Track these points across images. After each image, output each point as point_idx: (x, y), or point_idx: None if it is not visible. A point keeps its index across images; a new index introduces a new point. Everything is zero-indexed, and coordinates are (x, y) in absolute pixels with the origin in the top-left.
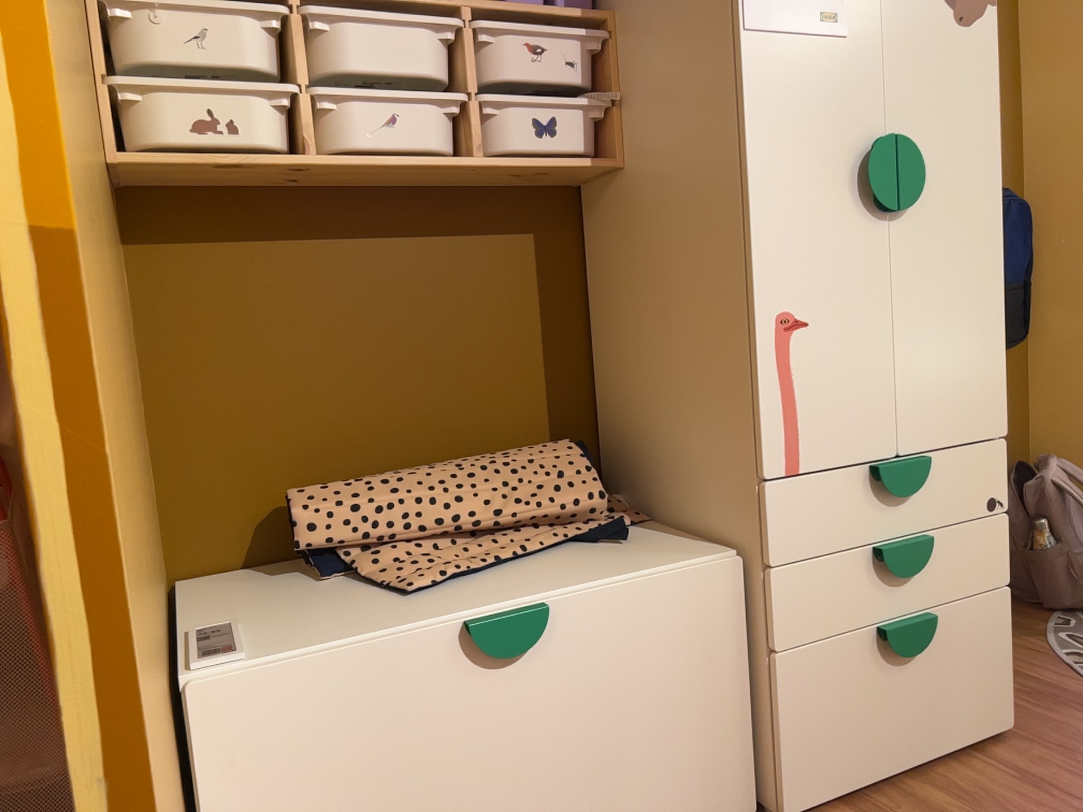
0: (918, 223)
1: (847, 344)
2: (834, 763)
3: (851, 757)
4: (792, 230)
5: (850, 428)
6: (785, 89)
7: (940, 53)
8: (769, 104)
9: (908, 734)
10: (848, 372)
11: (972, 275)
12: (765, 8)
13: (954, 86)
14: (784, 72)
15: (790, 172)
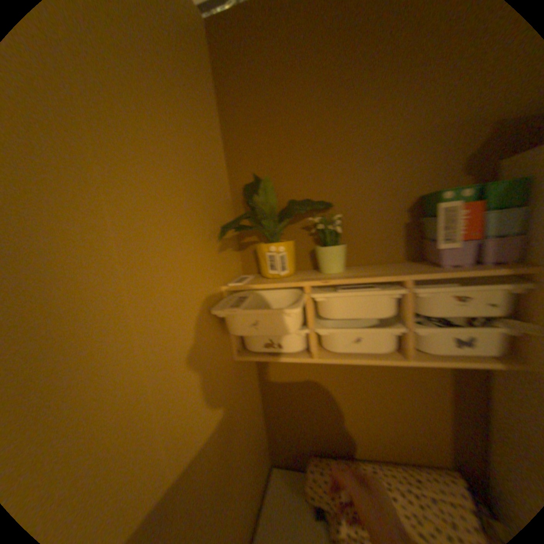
0: None
1: None
2: None
3: None
4: None
5: None
6: None
7: None
8: None
9: None
10: None
11: None
12: None
13: None
14: None
15: None
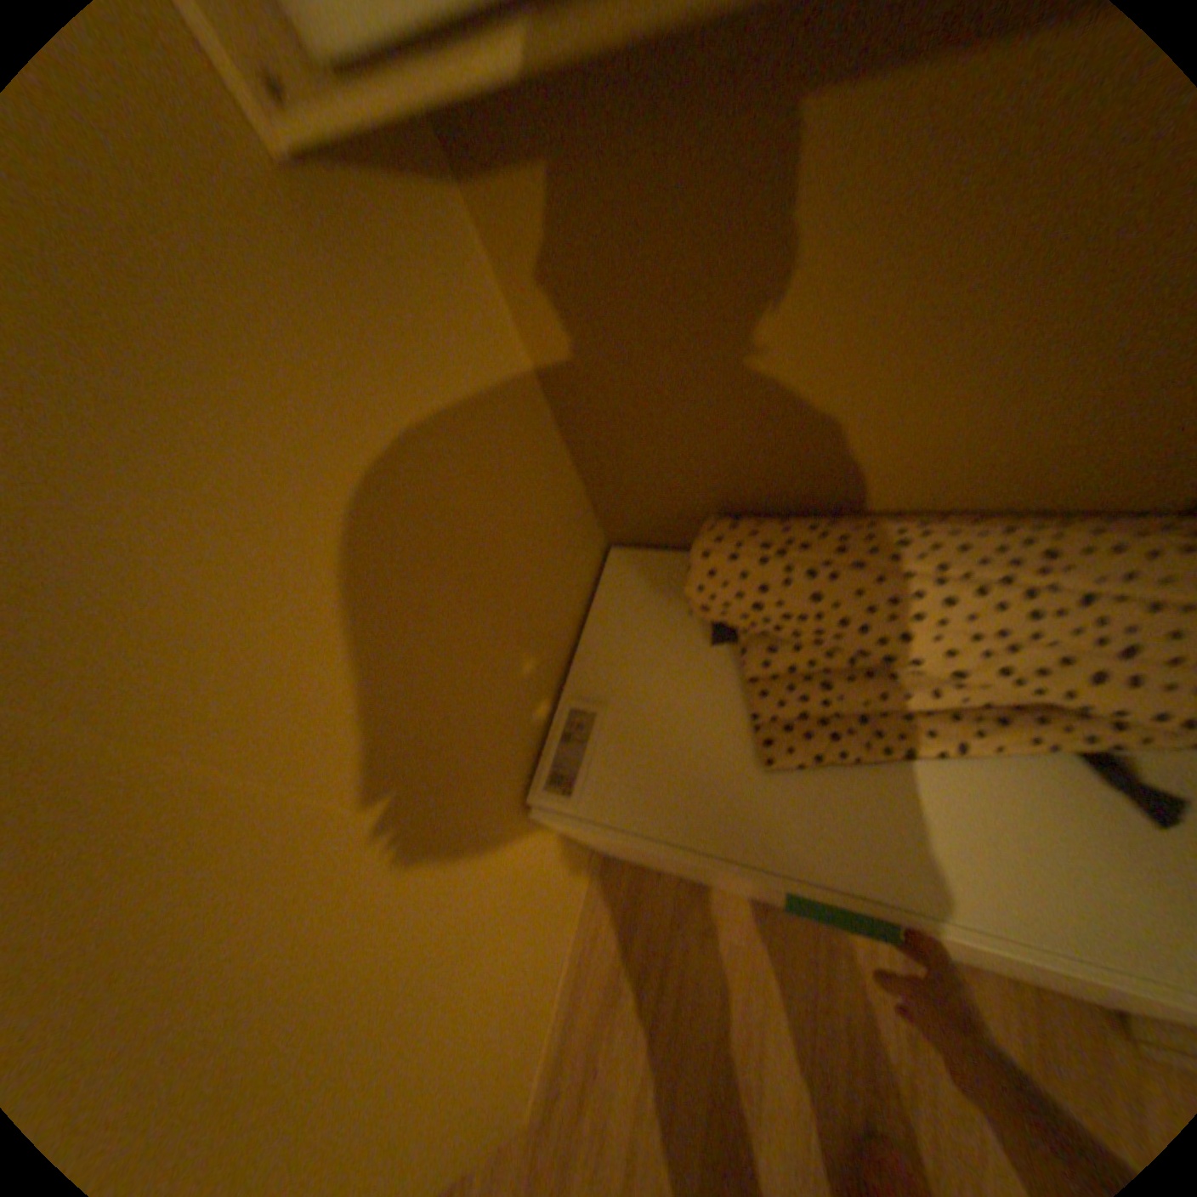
0: None
1: None
2: None
3: None
4: None
5: None
6: None
7: None
8: None
9: None
10: None
11: None
12: None
13: None
14: None
15: None
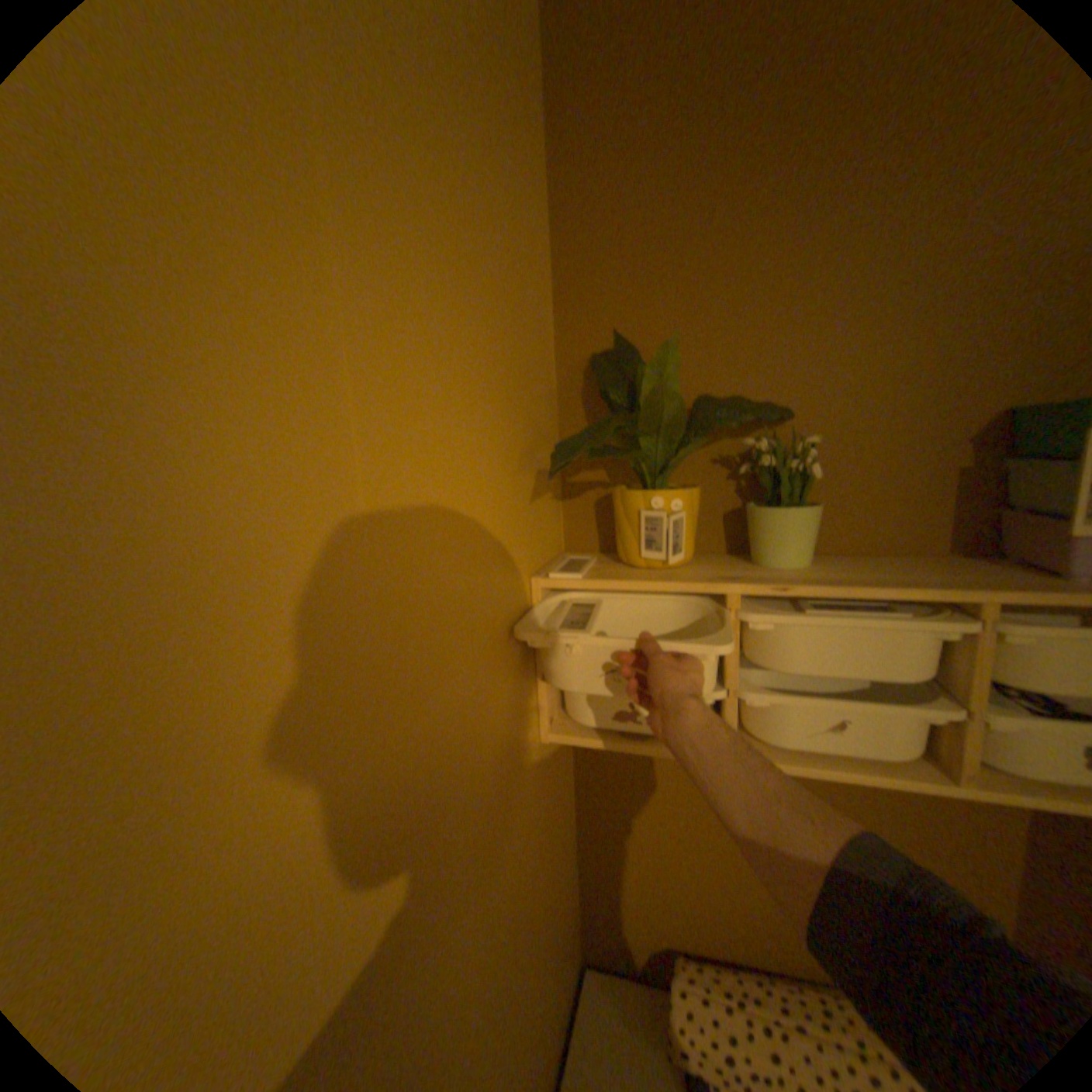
0: None
1: None
2: None
3: None
4: None
5: None
6: None
7: None
8: None
9: None
10: None
11: None
12: None
13: None
14: None
15: None
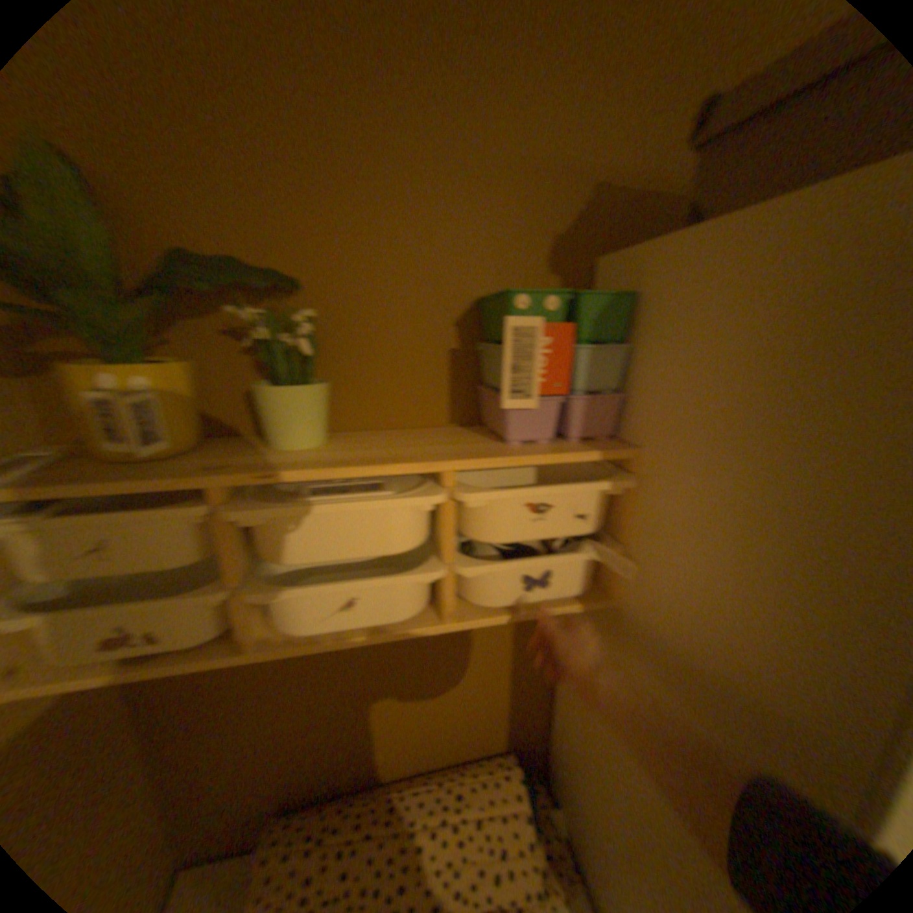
0: None
1: None
2: None
3: None
4: None
5: None
6: None
7: None
8: None
9: None
10: None
11: None
12: None
13: None
14: None
15: None
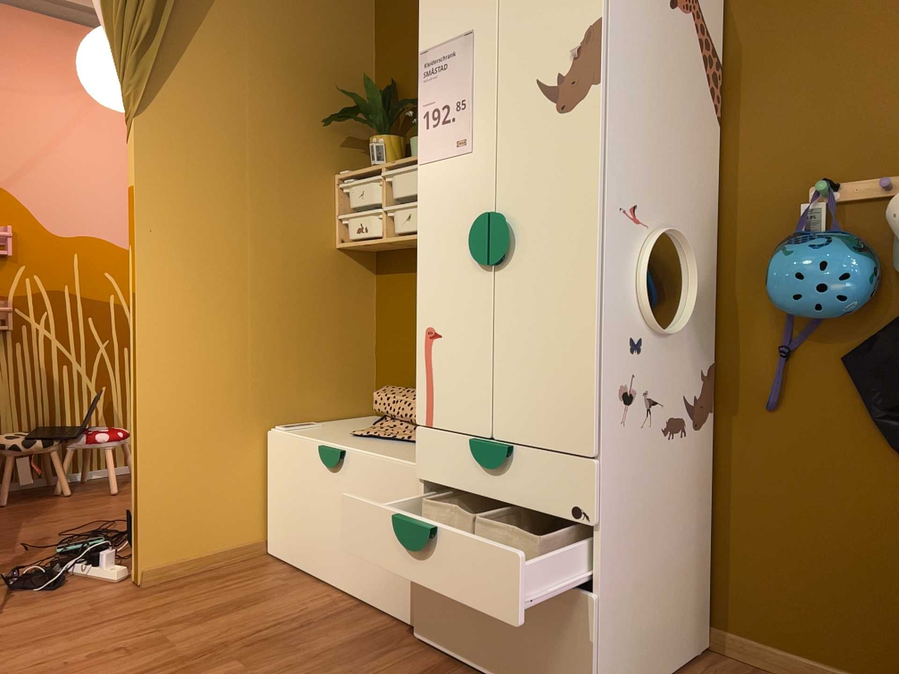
0: (516, 271)
1: (461, 351)
2: (441, 628)
3: (451, 633)
4: (435, 277)
5: (461, 409)
6: (436, 193)
7: (541, 140)
8: (428, 203)
9: (491, 652)
10: (461, 370)
11: (562, 313)
12: (428, 148)
13: (553, 163)
14: (436, 183)
15: (436, 242)
